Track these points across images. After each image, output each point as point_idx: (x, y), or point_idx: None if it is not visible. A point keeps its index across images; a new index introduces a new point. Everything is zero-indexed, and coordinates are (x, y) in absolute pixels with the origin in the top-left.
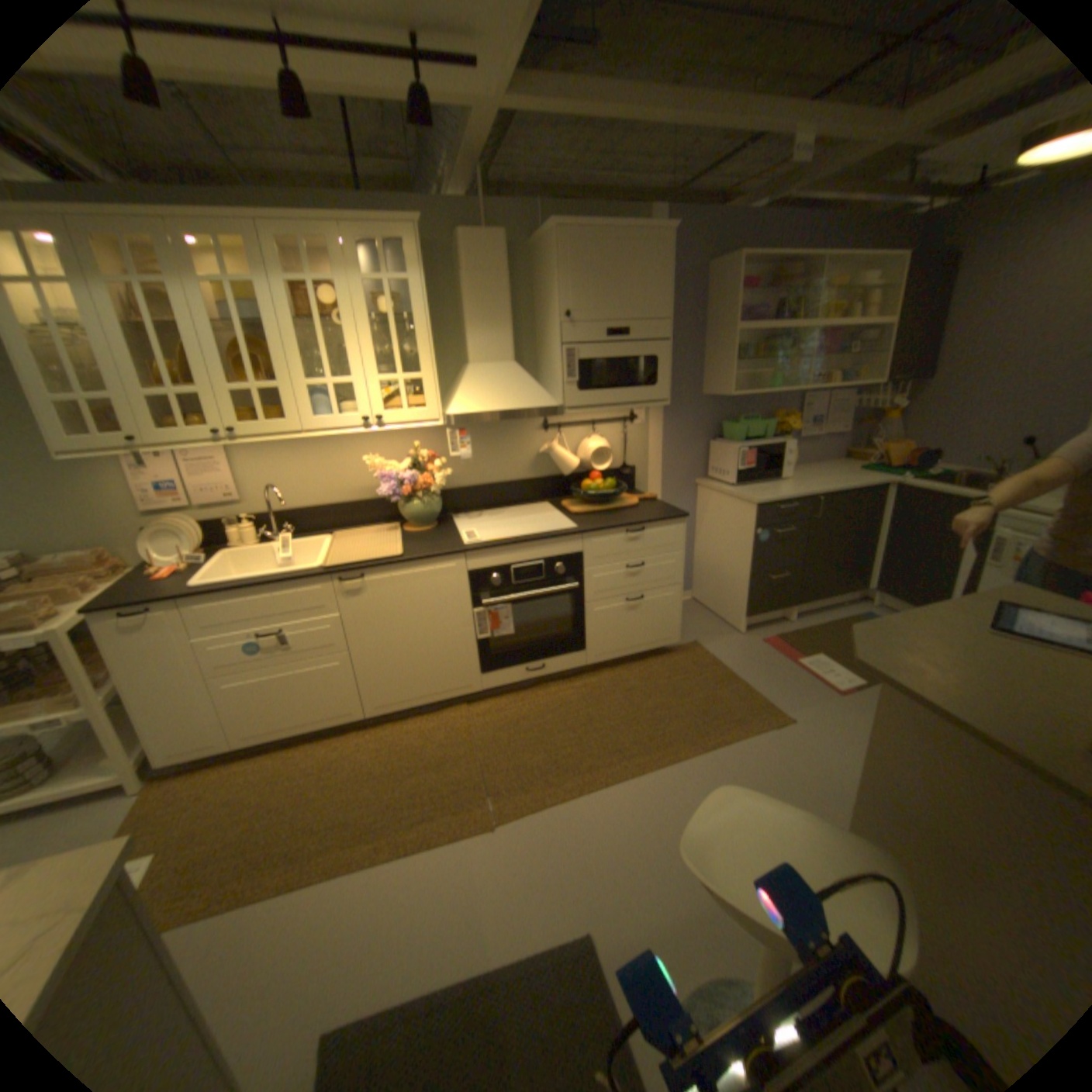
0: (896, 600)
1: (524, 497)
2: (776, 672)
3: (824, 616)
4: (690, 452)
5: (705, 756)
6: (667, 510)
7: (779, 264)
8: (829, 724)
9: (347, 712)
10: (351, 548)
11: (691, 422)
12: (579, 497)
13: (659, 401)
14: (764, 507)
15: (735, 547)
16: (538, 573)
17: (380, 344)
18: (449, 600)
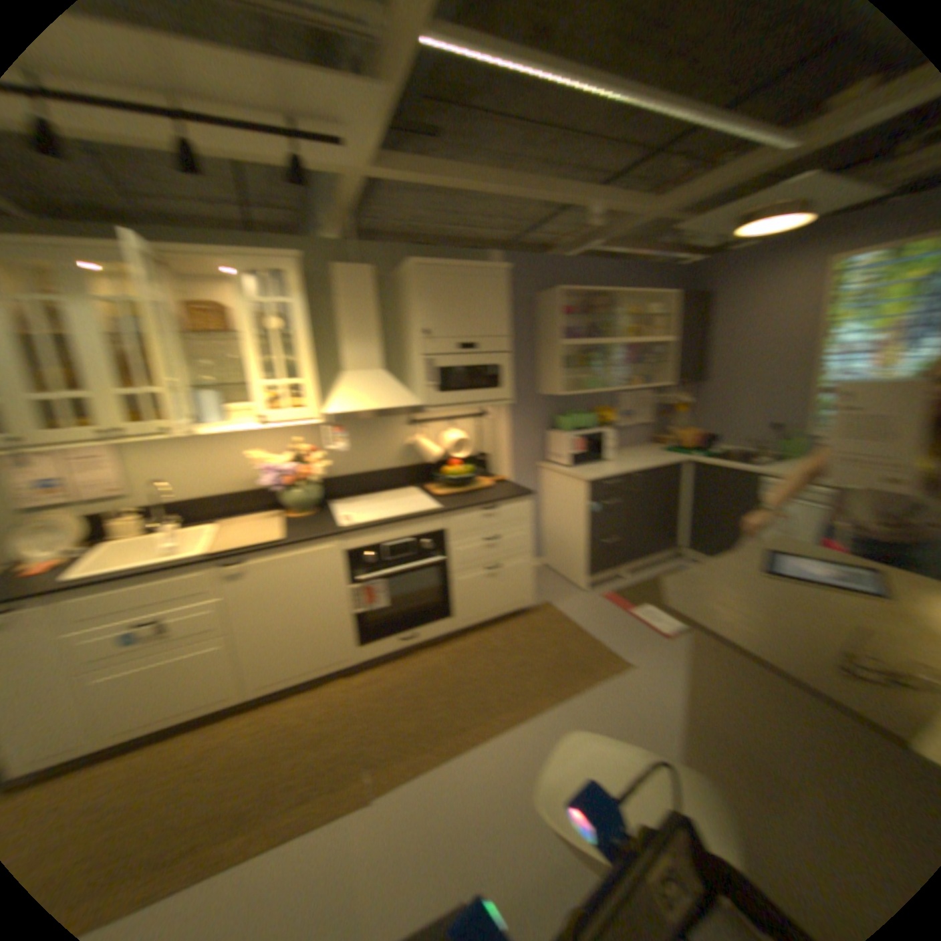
0: (697, 554)
1: (390, 482)
2: (611, 622)
3: (644, 570)
4: (528, 441)
5: (556, 704)
6: (511, 488)
7: (584, 297)
8: (656, 664)
9: (217, 698)
10: (225, 535)
11: (527, 416)
12: (437, 481)
13: (499, 400)
14: (588, 483)
15: (569, 517)
16: (402, 549)
17: (257, 353)
18: (320, 579)
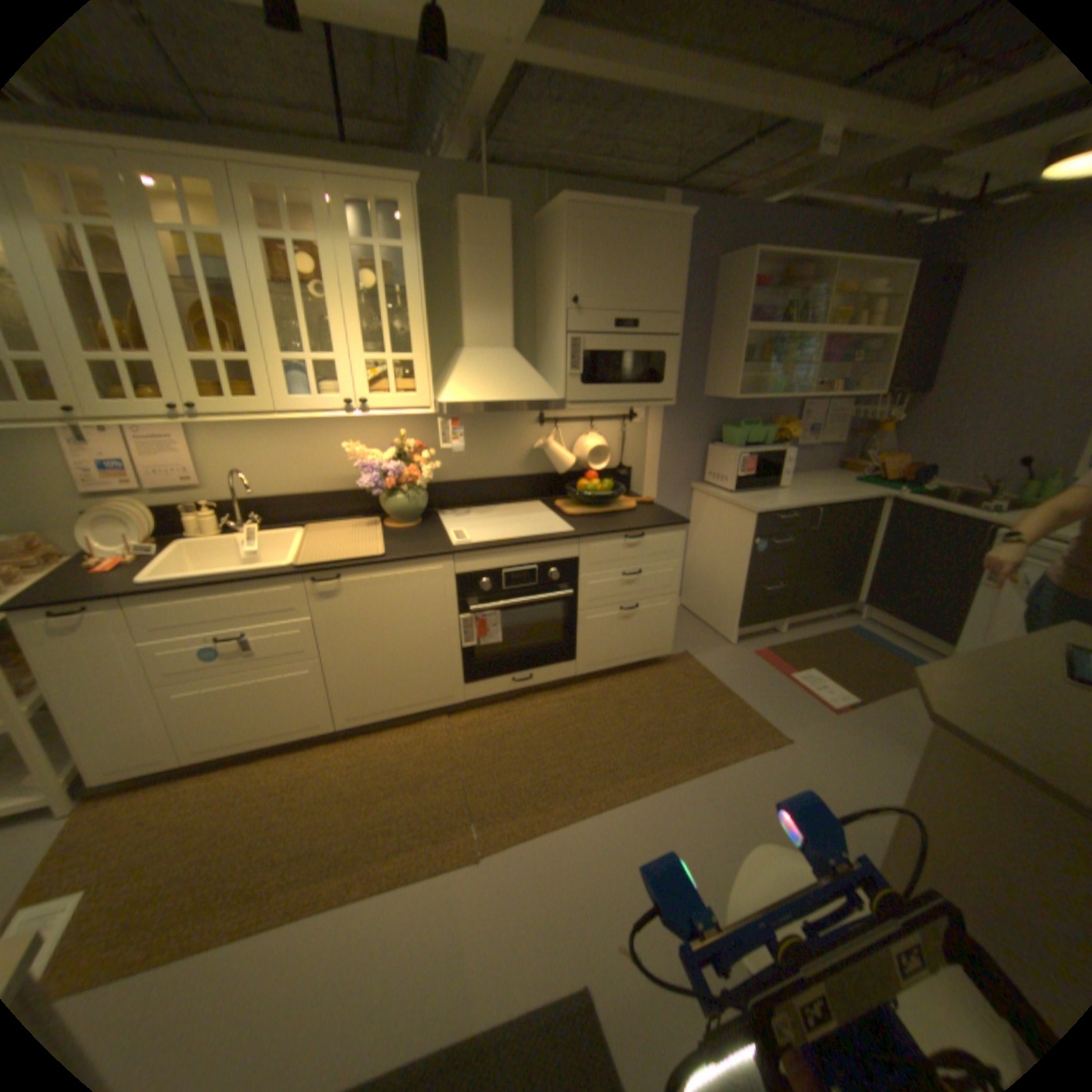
0: (884, 614)
1: (515, 495)
2: (769, 687)
3: (813, 628)
4: (687, 455)
5: (702, 778)
6: (666, 515)
7: (789, 264)
8: (826, 744)
9: (315, 724)
10: (325, 544)
11: (691, 424)
12: (574, 498)
13: (664, 400)
14: (764, 516)
15: (730, 556)
16: (530, 579)
17: (366, 319)
18: (434, 605)
